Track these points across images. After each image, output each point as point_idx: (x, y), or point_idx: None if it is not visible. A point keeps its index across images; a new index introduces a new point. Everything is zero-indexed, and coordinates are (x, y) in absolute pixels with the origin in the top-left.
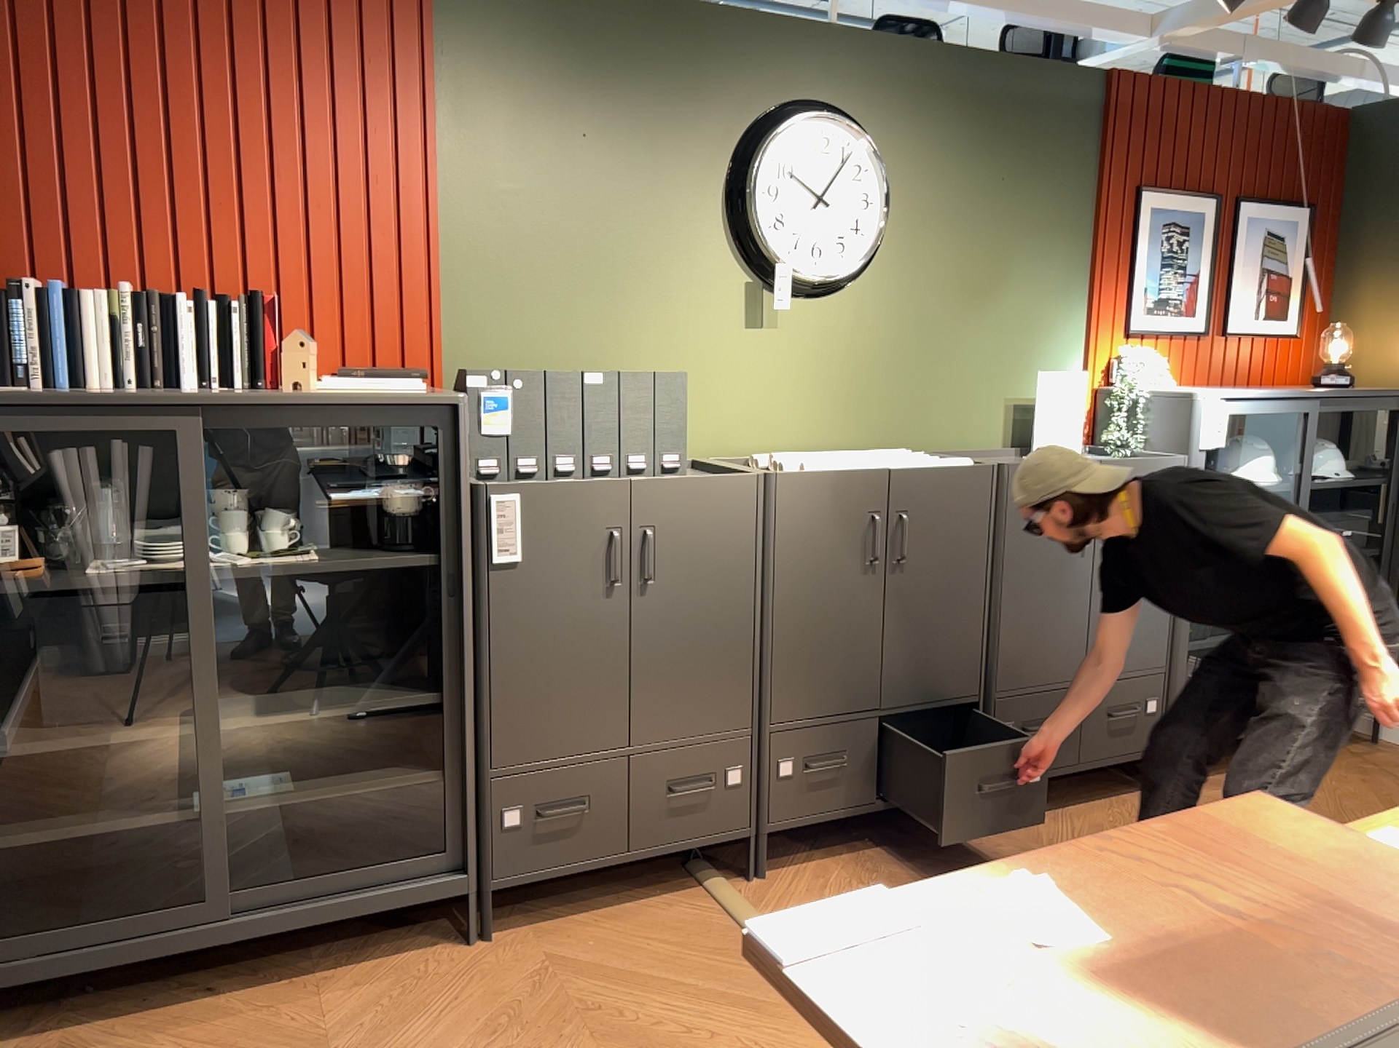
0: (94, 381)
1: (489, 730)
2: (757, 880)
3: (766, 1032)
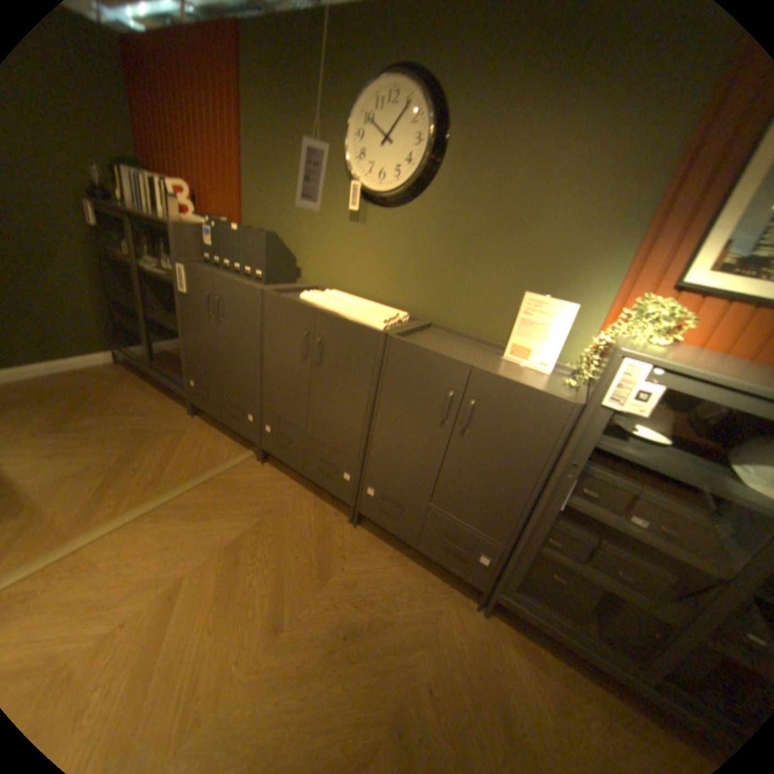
0: (143, 203)
1: (185, 349)
2: (258, 461)
3: (138, 487)
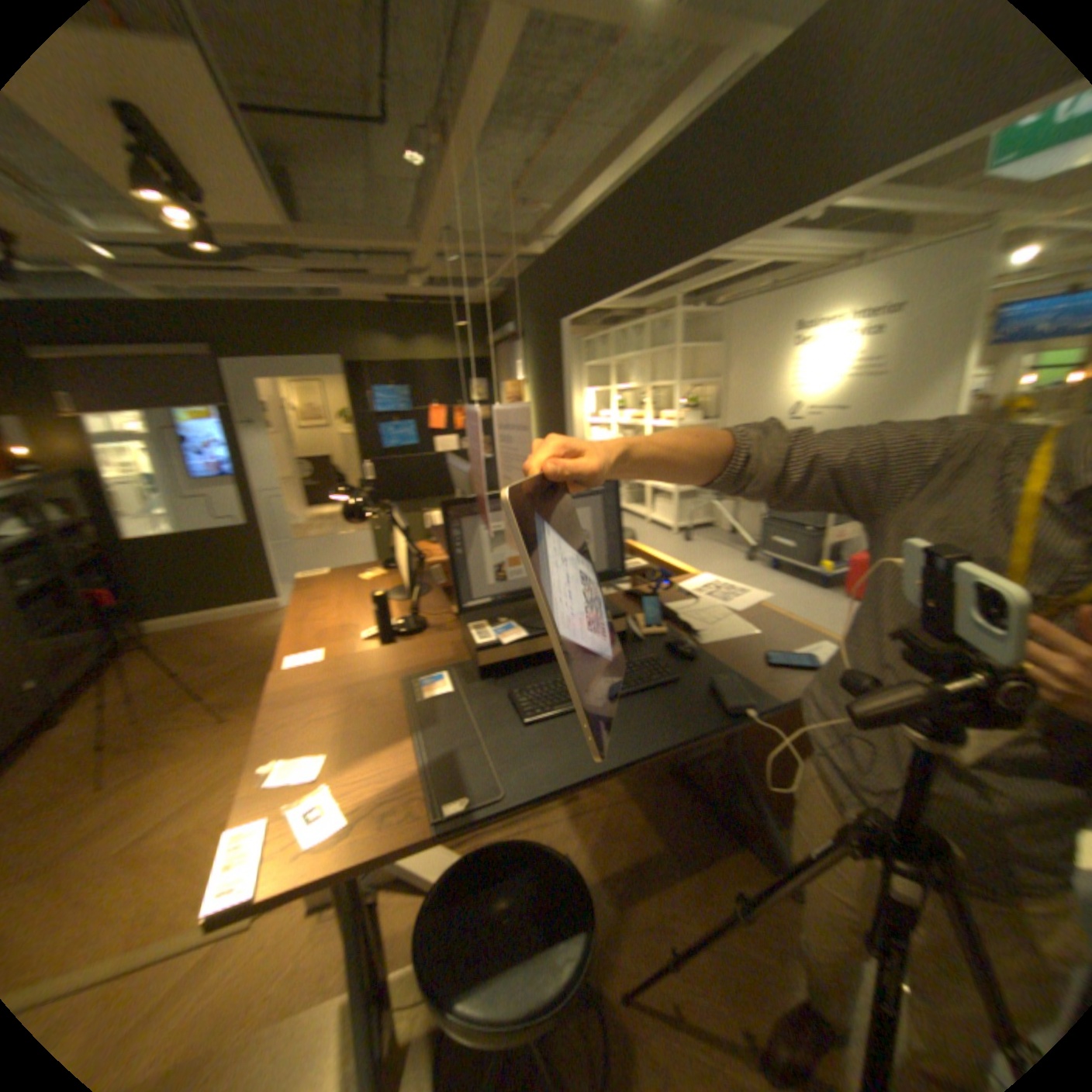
0: None
1: None
2: None
3: None
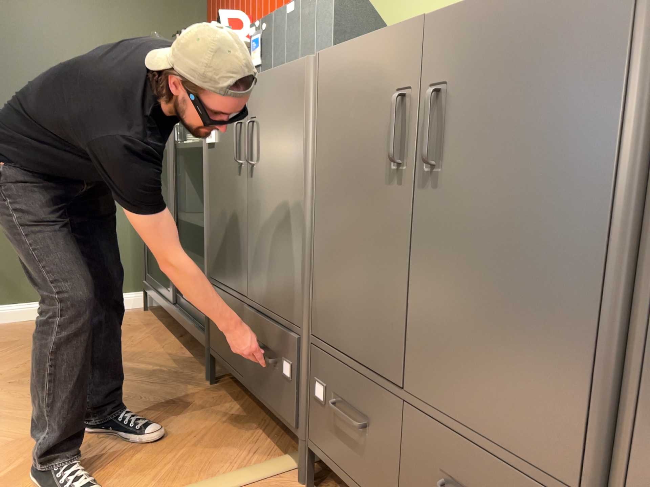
0: None
1: (209, 251)
2: (301, 486)
3: None
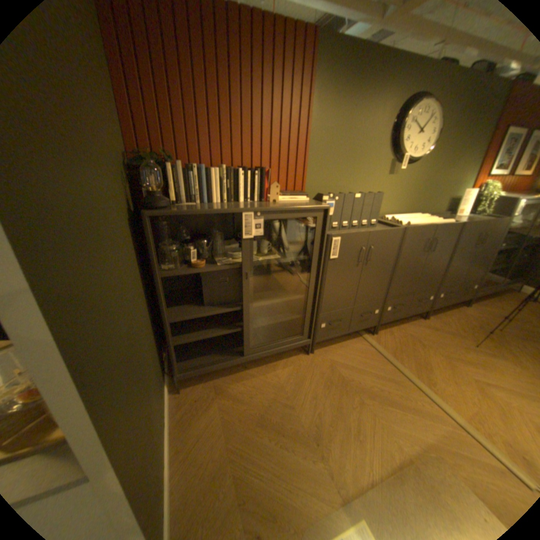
0: (213, 200)
1: (322, 304)
2: (376, 335)
3: (403, 391)
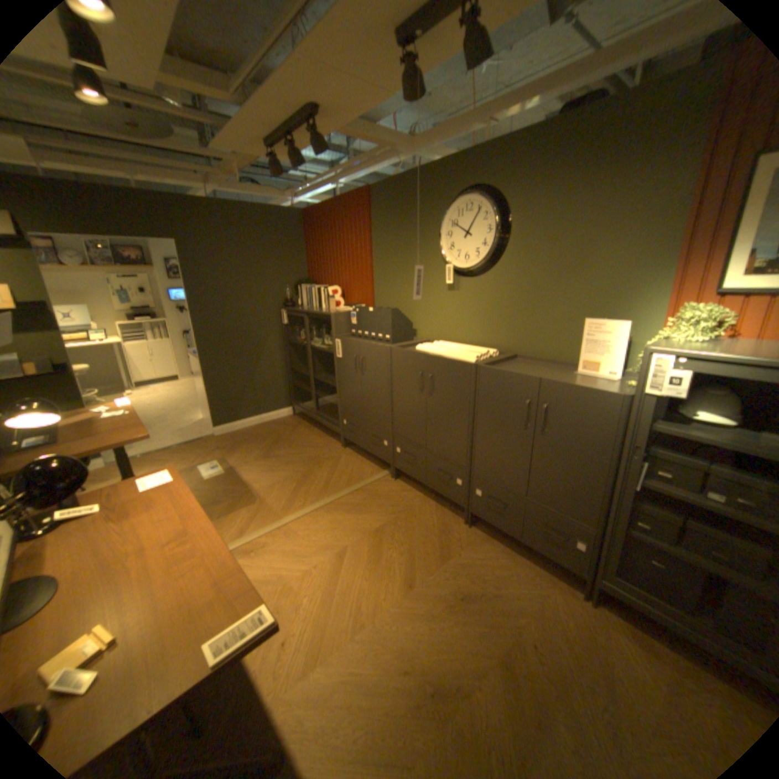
0: (313, 305)
1: (340, 398)
2: (392, 478)
3: (315, 492)
